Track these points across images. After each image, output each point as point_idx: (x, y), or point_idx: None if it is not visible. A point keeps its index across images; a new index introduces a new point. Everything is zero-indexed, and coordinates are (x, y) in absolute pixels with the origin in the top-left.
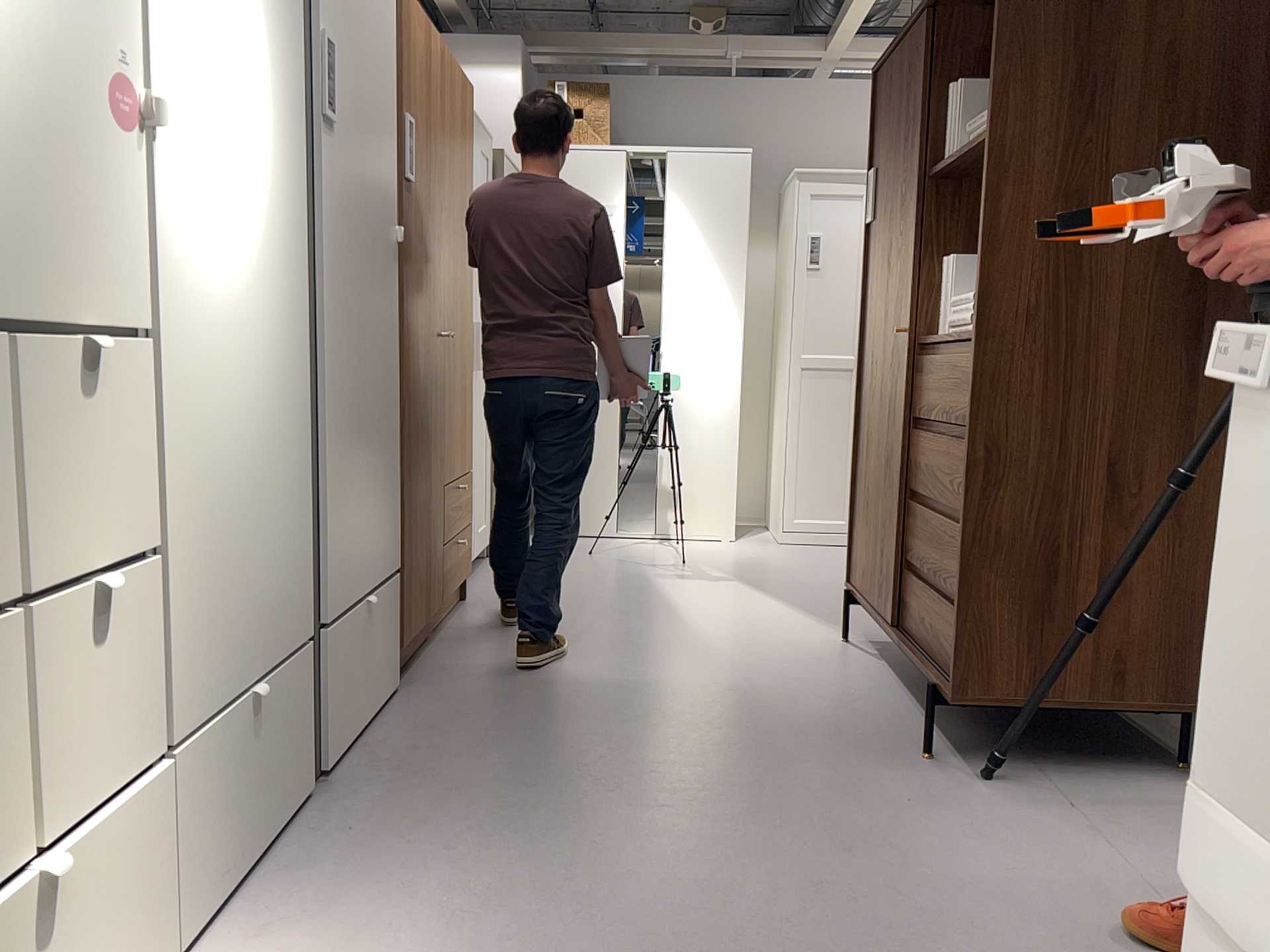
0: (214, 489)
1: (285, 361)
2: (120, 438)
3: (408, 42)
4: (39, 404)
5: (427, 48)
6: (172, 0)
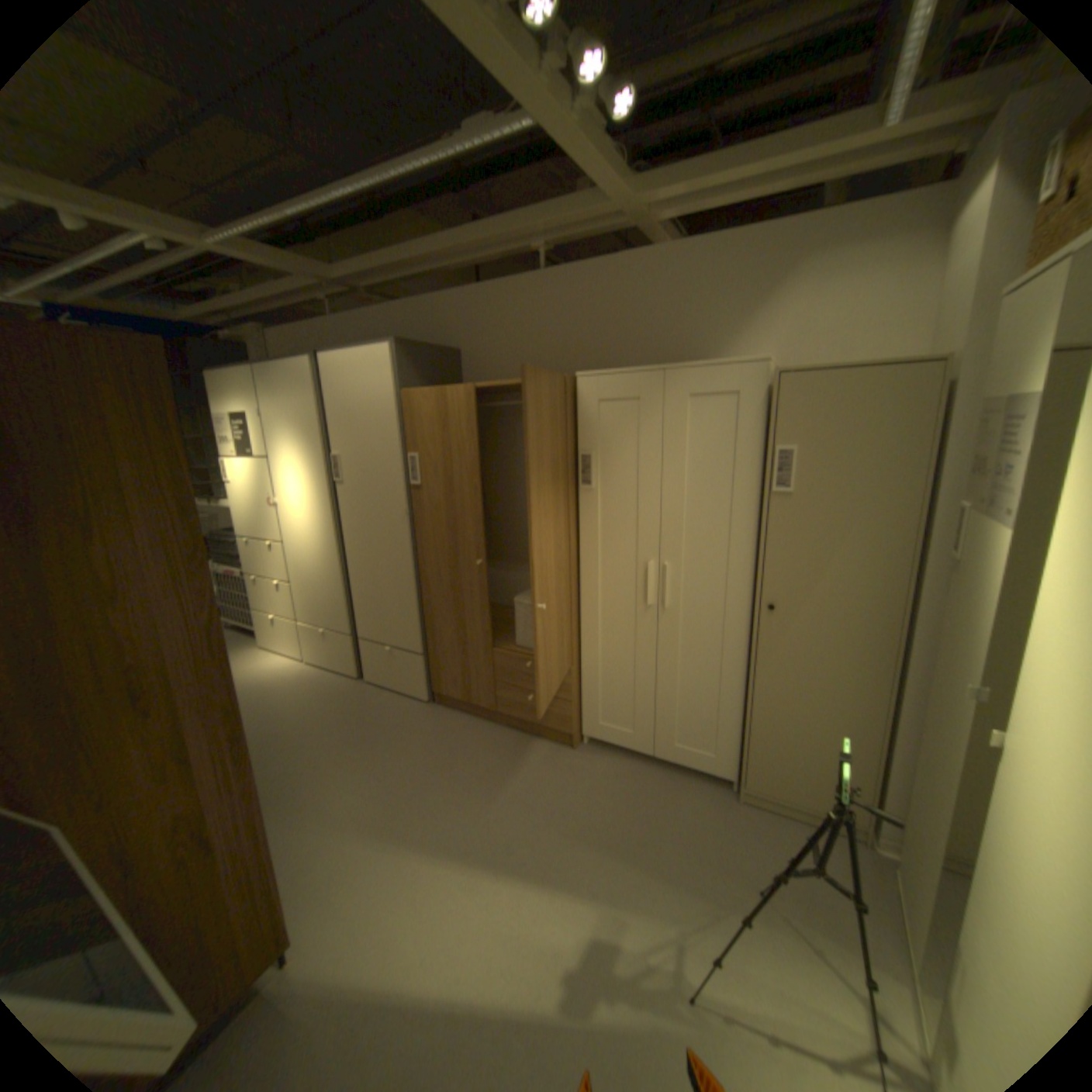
0: (305, 578)
1: (328, 555)
2: (280, 561)
3: (411, 417)
4: (266, 552)
5: (439, 405)
6: (281, 478)
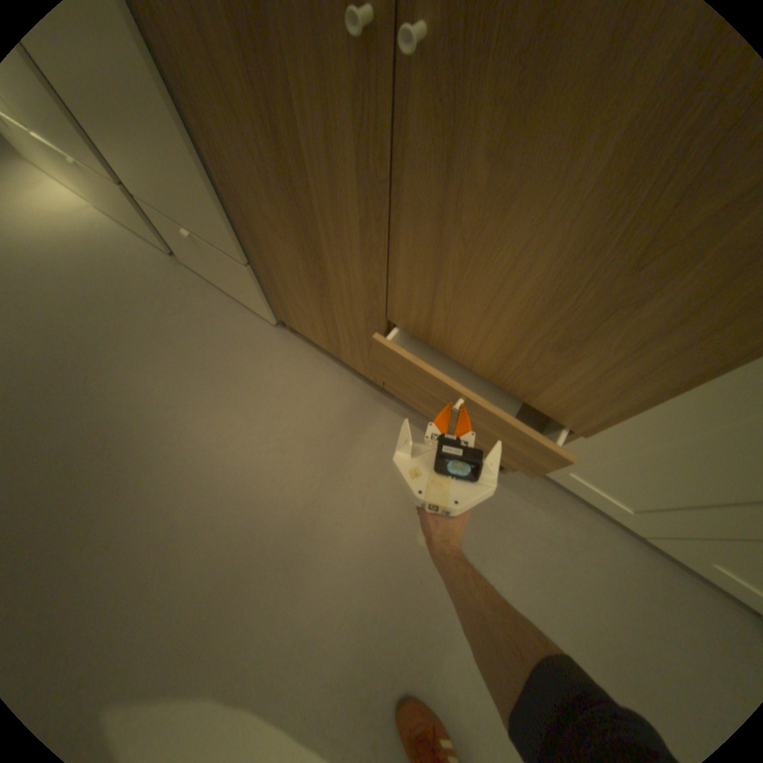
0: None
1: None
2: None
3: None
4: None
5: None
6: None
